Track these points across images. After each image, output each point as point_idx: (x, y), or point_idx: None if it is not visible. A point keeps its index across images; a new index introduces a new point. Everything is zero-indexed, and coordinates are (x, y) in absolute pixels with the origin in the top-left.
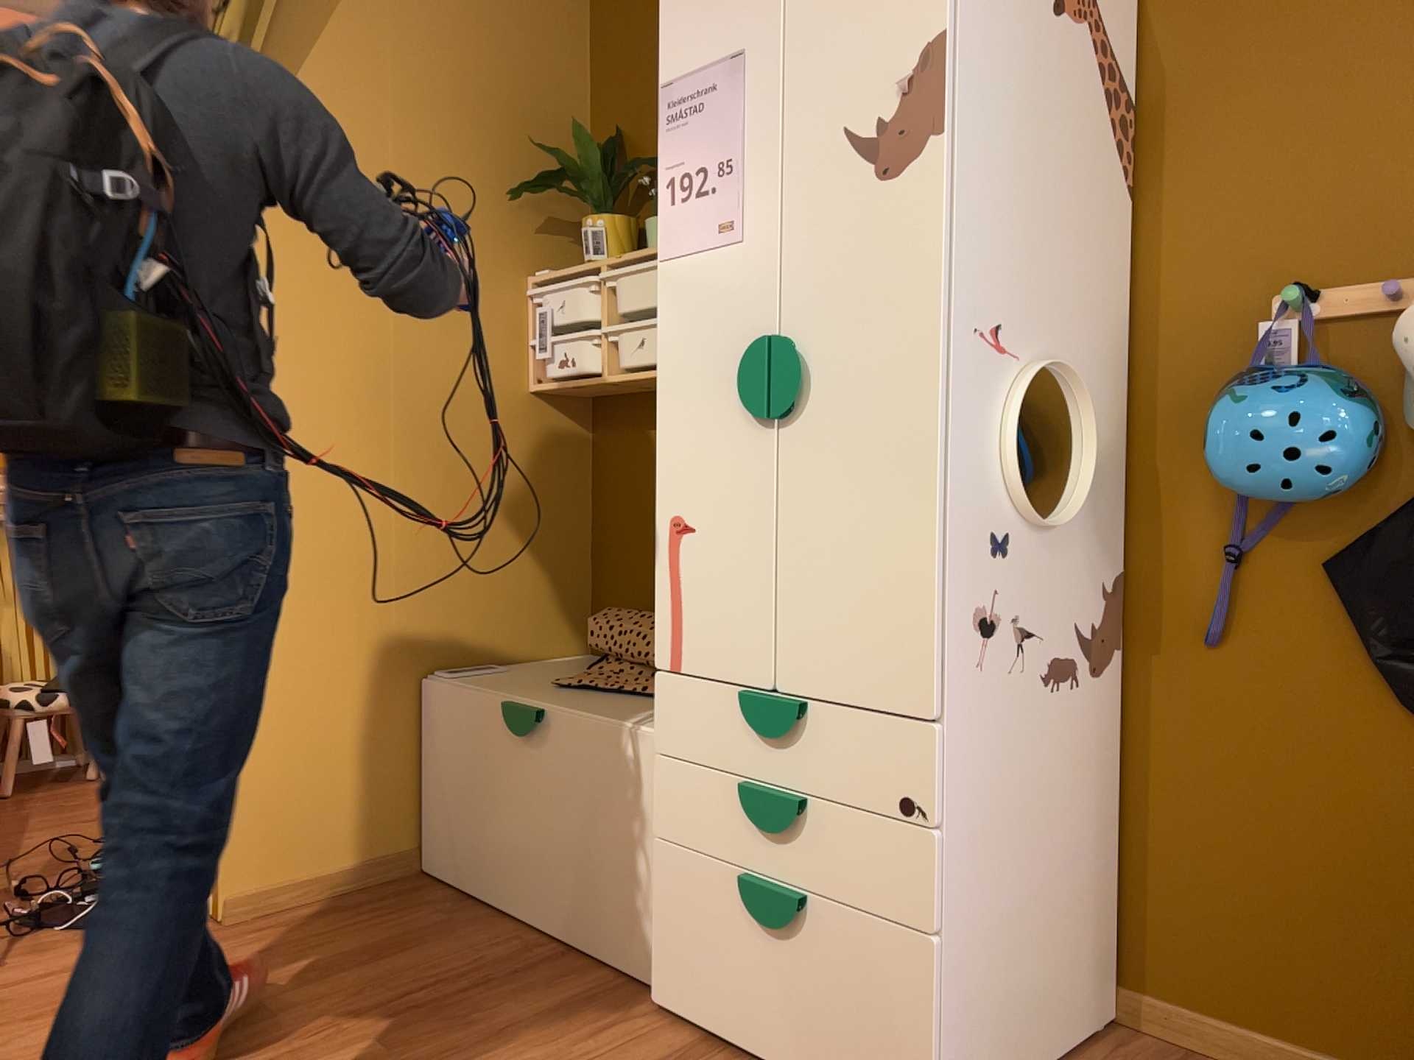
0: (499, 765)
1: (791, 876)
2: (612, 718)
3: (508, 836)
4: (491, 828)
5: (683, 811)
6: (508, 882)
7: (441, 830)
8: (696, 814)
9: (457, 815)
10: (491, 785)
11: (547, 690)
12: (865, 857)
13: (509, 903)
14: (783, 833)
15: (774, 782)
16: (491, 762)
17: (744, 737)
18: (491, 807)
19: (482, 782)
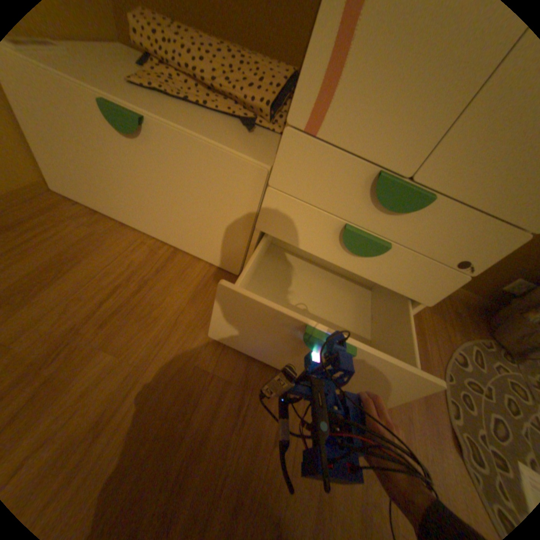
0: (106, 146)
1: (354, 267)
2: (212, 137)
3: (124, 191)
4: (107, 183)
5: (286, 221)
6: (129, 212)
7: (61, 172)
8: (296, 226)
9: (73, 167)
10: (101, 157)
11: (130, 88)
12: (412, 273)
13: (131, 221)
14: (367, 255)
15: (371, 227)
16: (97, 142)
17: (358, 197)
18: (104, 170)
19: (92, 153)
